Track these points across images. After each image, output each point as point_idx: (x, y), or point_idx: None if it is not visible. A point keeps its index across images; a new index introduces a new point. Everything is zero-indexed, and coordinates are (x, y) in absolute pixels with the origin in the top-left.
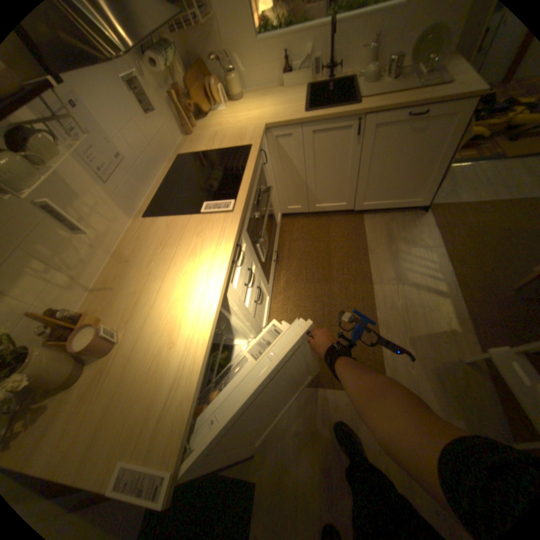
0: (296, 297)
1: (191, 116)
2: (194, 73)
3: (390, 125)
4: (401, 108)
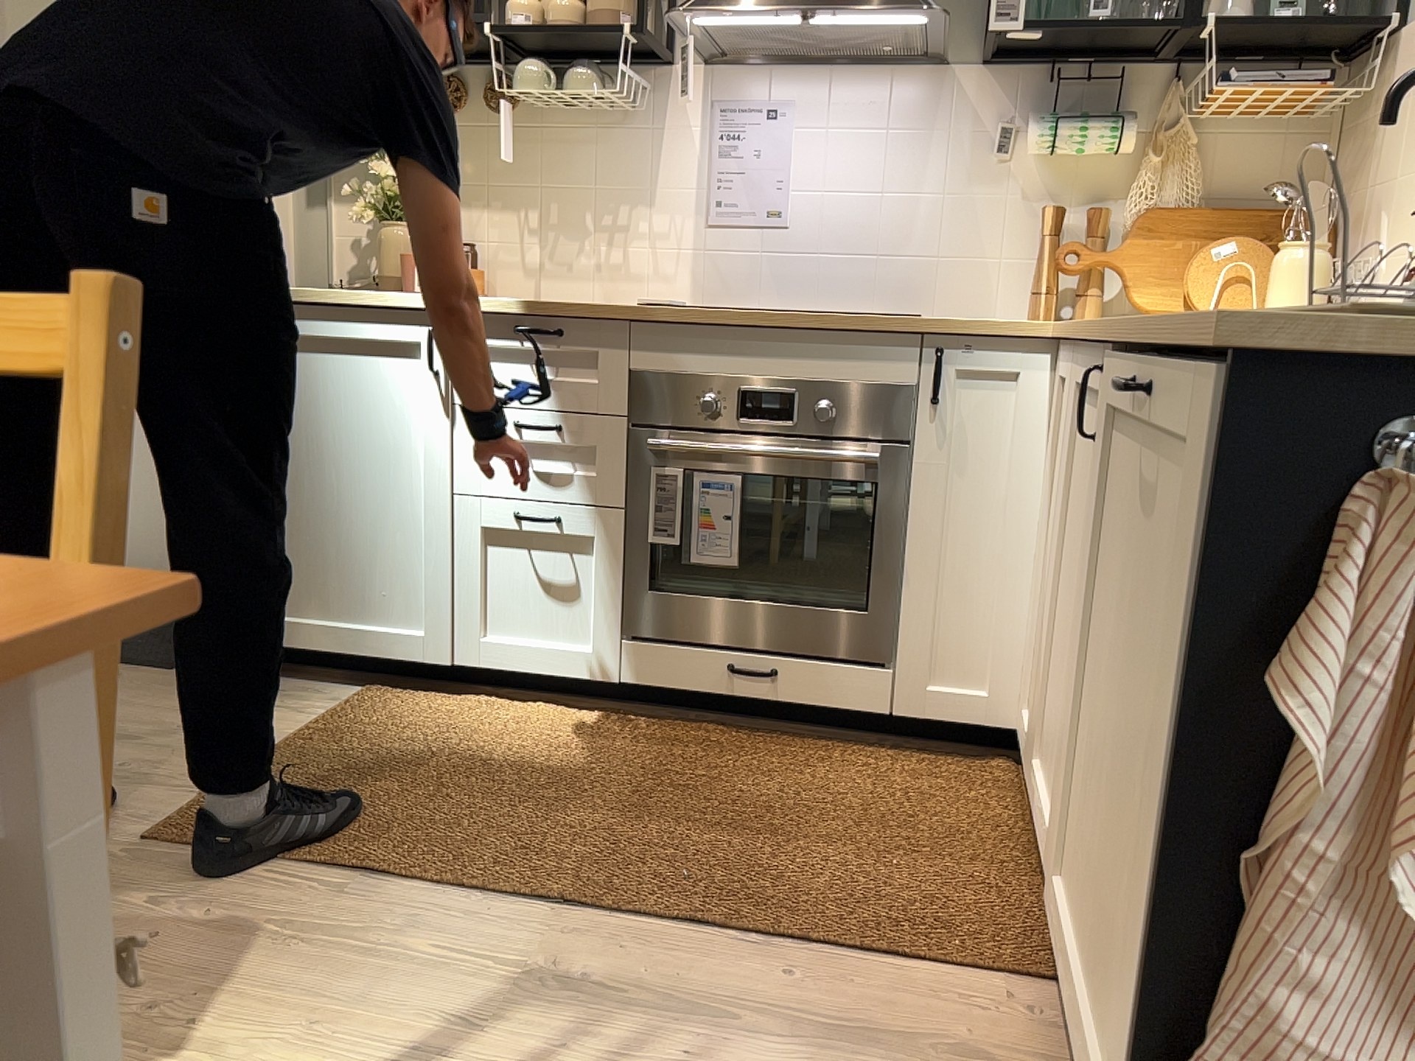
0: (595, 747)
1: (1089, 301)
2: (1192, 220)
3: (1124, 443)
4: (1132, 365)
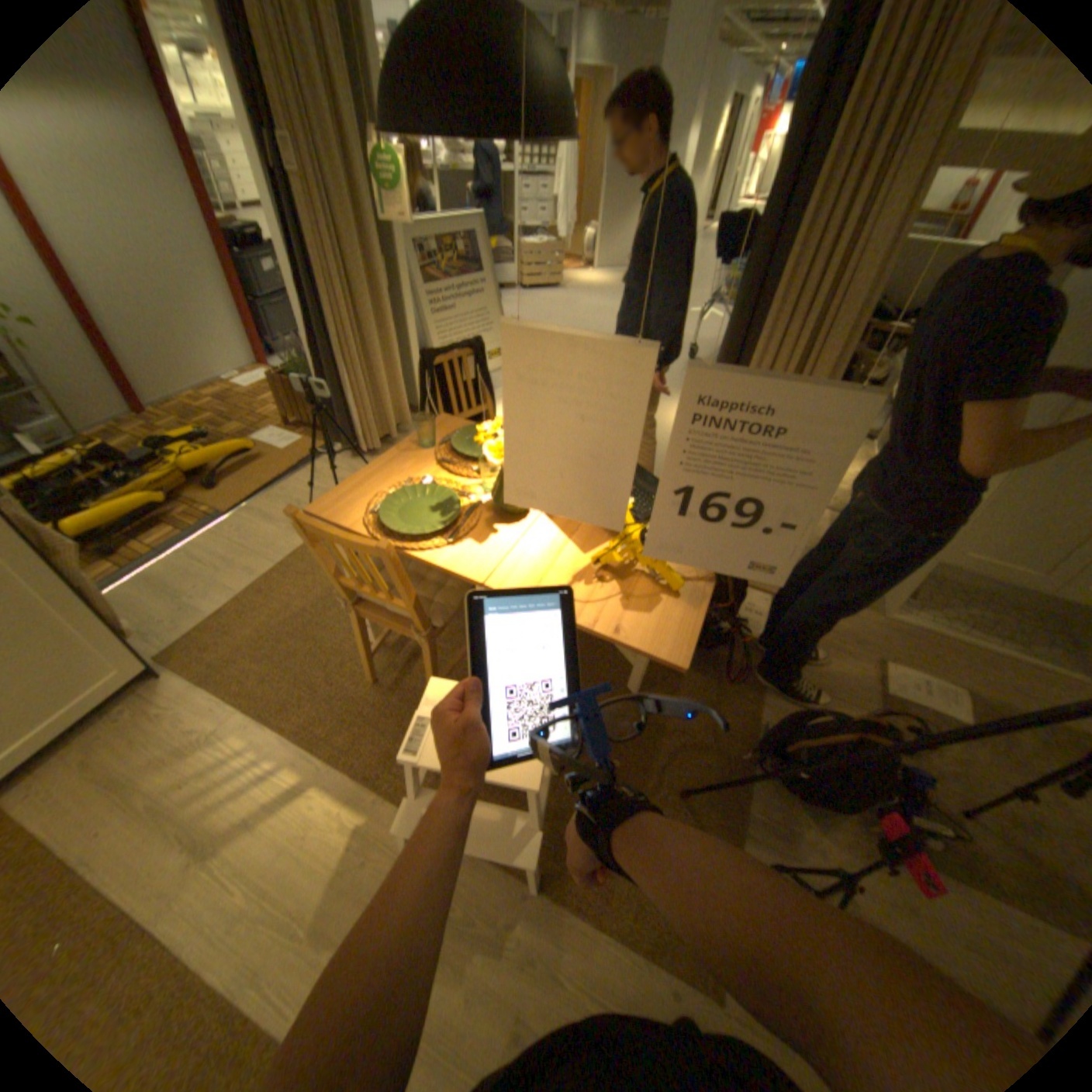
0: None
1: None
2: None
3: None
4: None
